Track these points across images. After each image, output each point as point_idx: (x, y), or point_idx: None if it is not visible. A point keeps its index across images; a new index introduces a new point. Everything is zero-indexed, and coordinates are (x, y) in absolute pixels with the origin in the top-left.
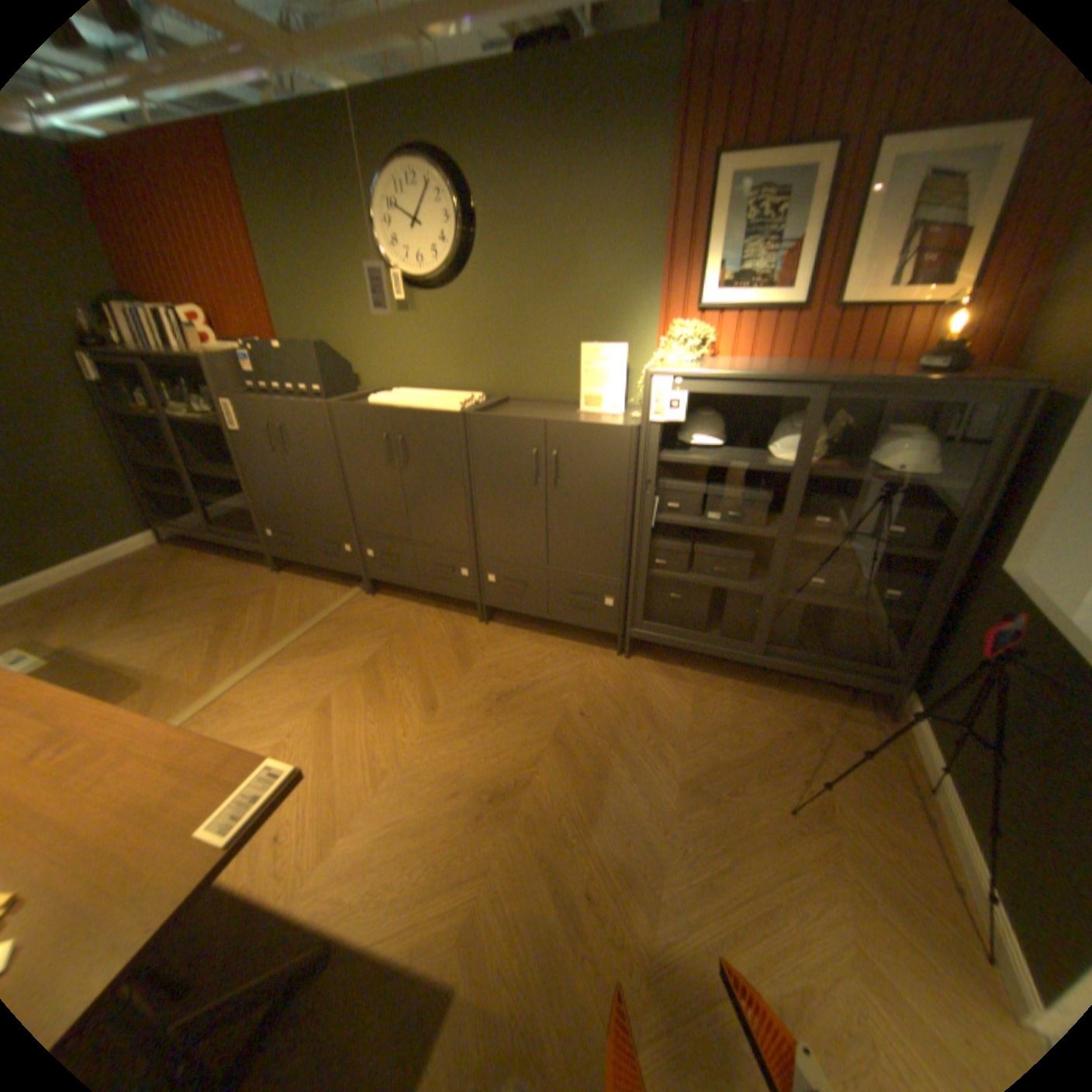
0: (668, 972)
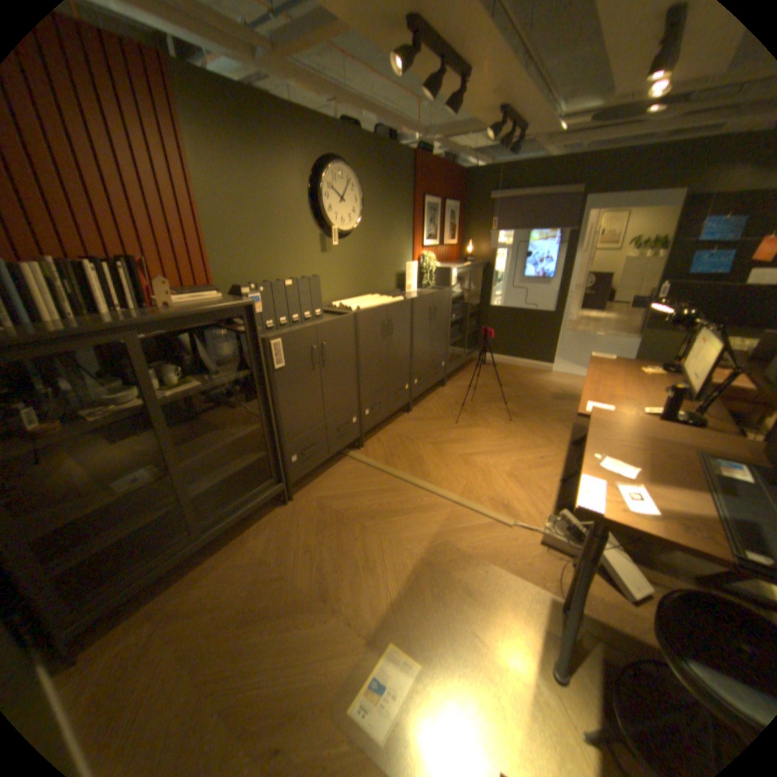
0: (556, 398)
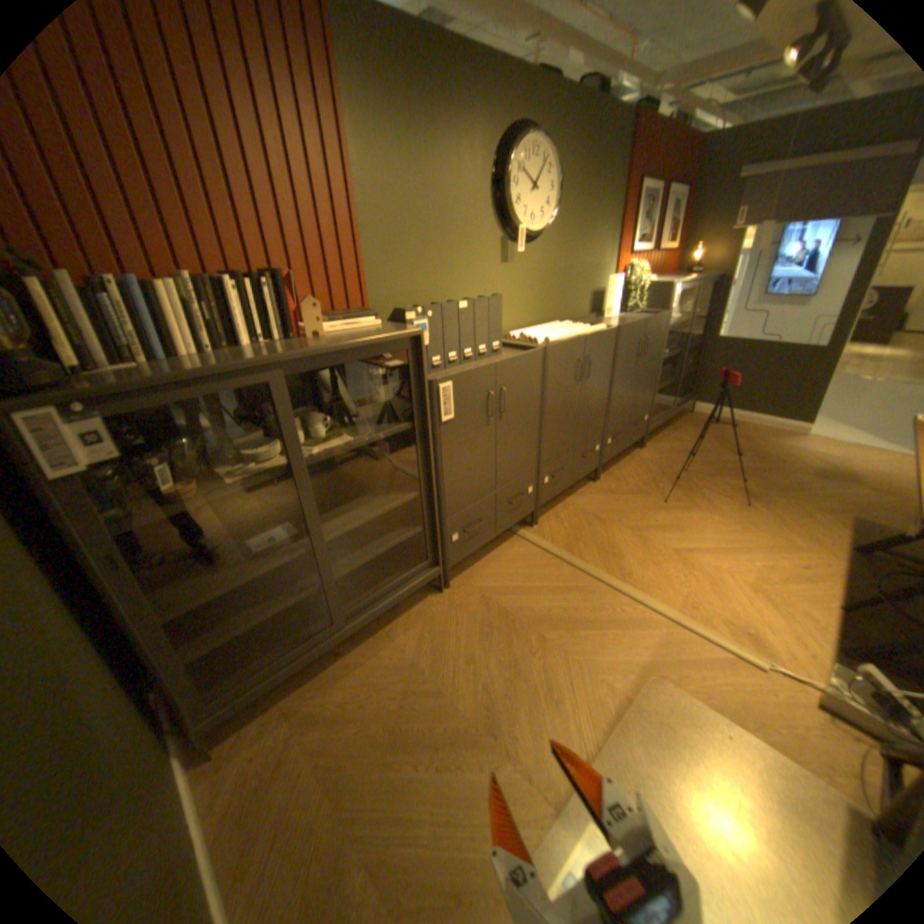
0: (821, 476)
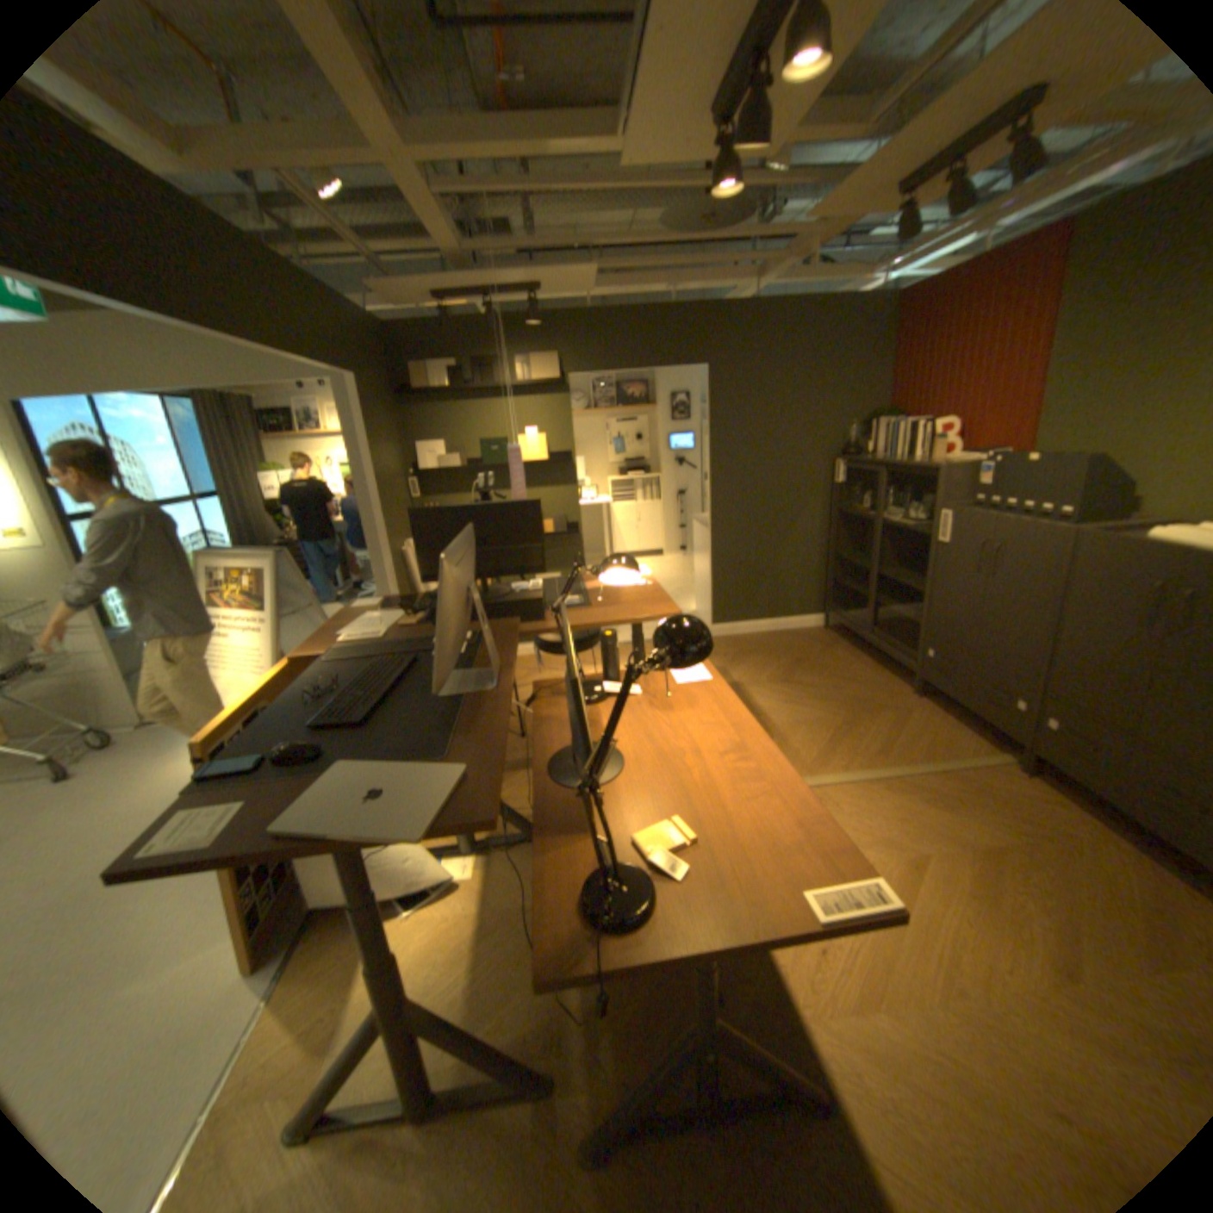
0: None
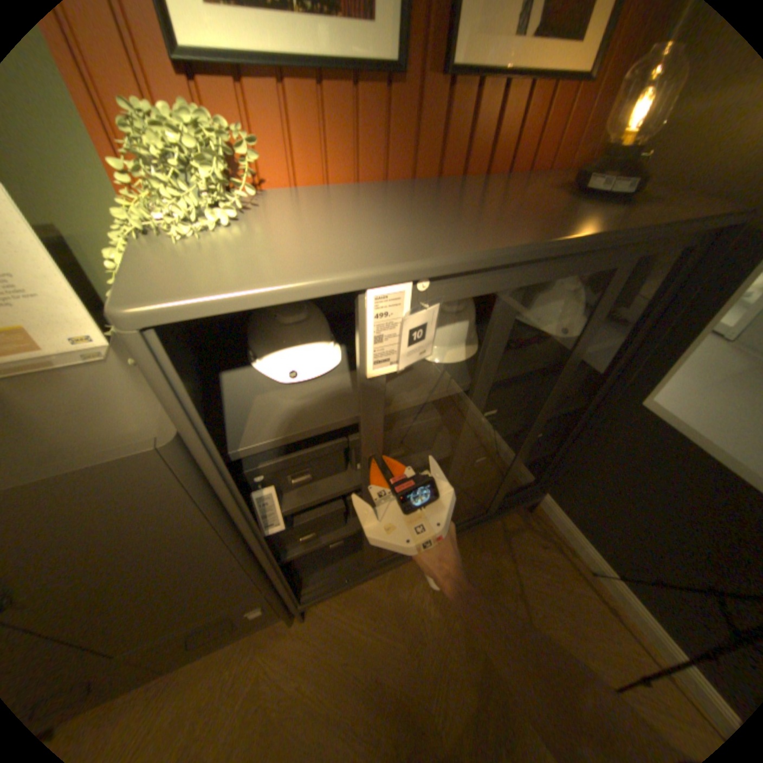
0: None
